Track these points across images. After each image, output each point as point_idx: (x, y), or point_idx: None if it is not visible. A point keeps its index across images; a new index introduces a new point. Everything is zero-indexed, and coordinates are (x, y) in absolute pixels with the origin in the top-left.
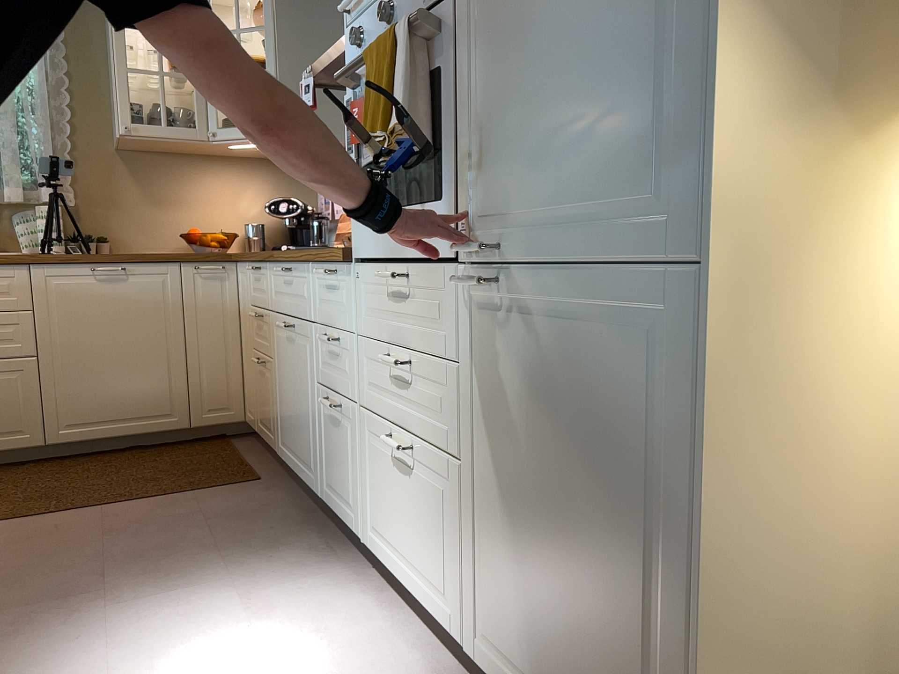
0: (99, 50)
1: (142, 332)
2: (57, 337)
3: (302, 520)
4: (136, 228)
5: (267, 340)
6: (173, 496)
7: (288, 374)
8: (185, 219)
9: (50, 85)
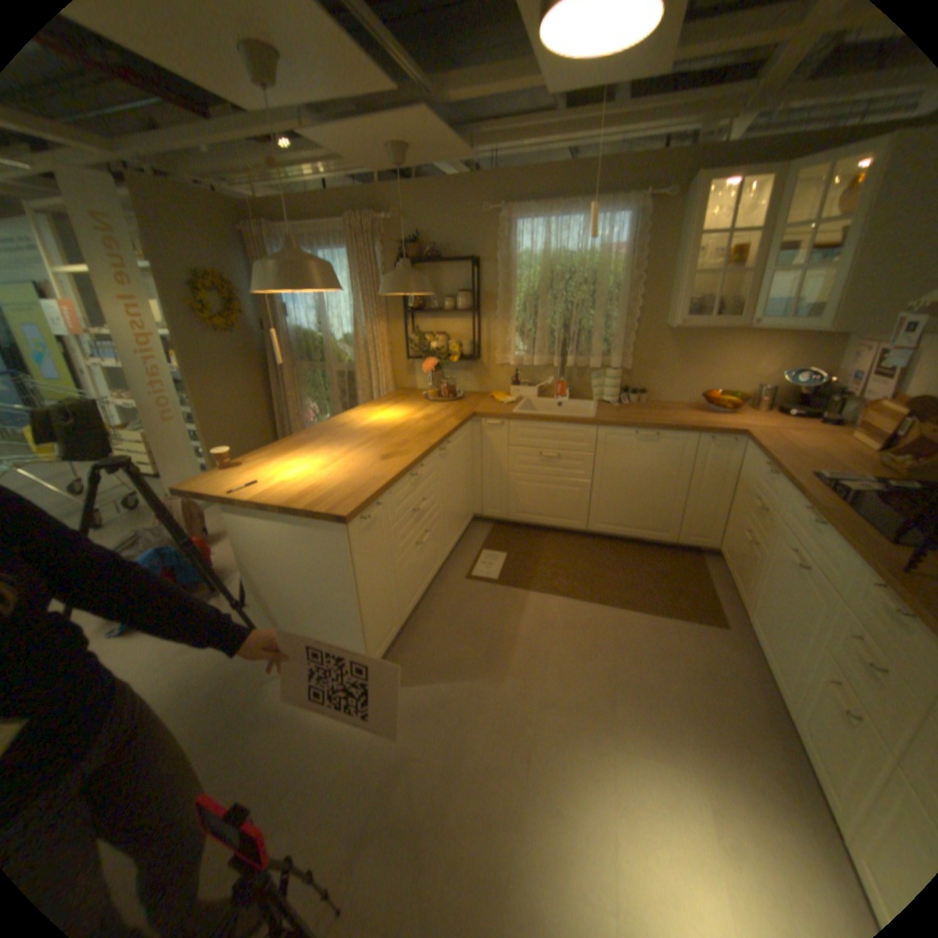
0: (672, 245)
1: (659, 477)
2: (605, 472)
3: (767, 716)
4: (668, 383)
5: (767, 533)
6: (661, 620)
7: (785, 589)
8: (707, 377)
9: (630, 280)
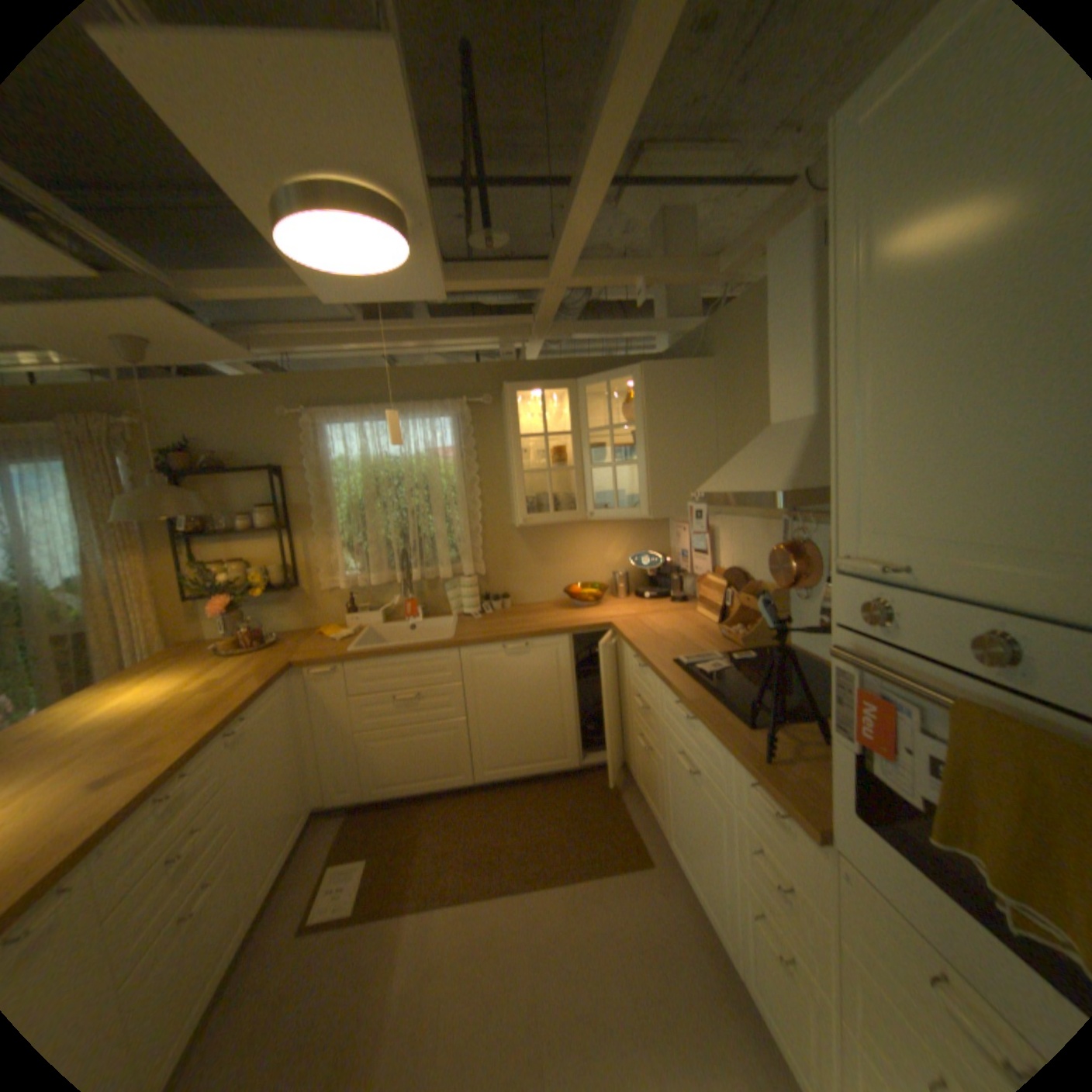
0: (499, 449)
1: (541, 694)
2: (479, 702)
3: (717, 985)
4: (529, 583)
5: (655, 736)
6: (580, 888)
7: (687, 802)
8: (564, 572)
9: (466, 483)
